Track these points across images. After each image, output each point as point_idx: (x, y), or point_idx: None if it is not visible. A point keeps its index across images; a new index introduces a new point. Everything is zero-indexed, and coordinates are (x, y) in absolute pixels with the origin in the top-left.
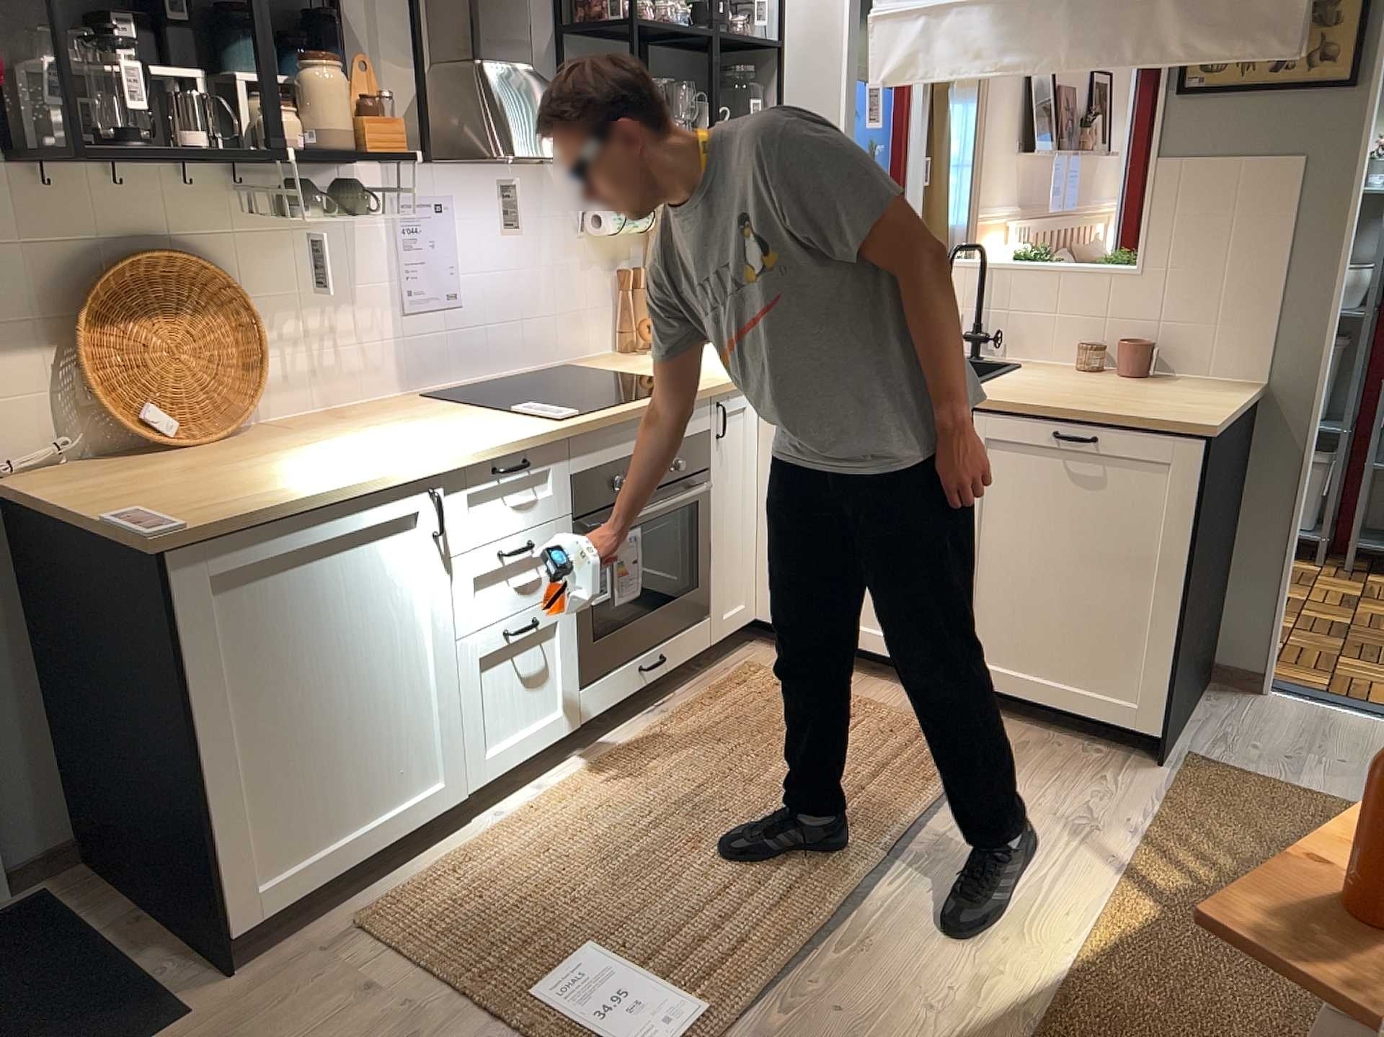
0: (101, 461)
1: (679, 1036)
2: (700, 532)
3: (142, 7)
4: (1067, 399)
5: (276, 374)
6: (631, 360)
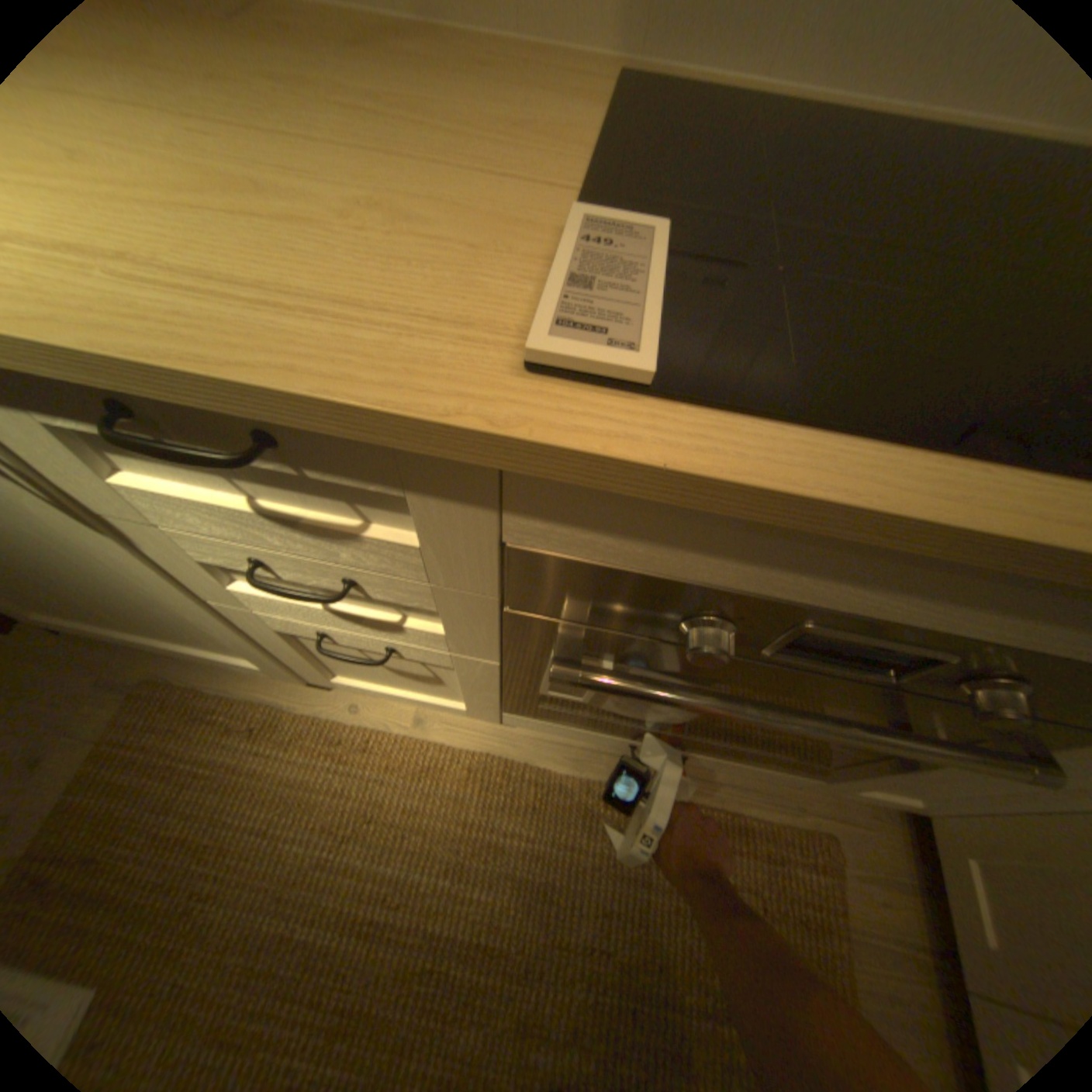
0: None
1: None
2: None
3: None
4: None
5: None
6: None
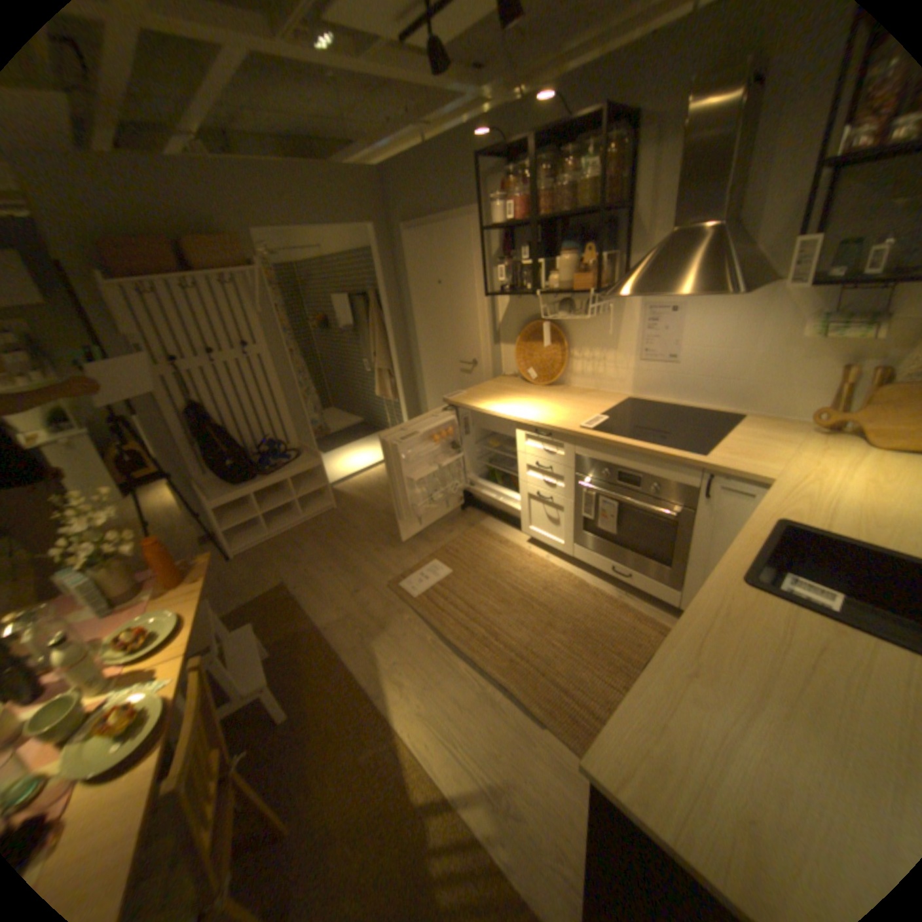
0: (520, 379)
1: (407, 591)
2: (677, 540)
3: (551, 233)
4: (729, 662)
5: (577, 369)
6: (795, 432)
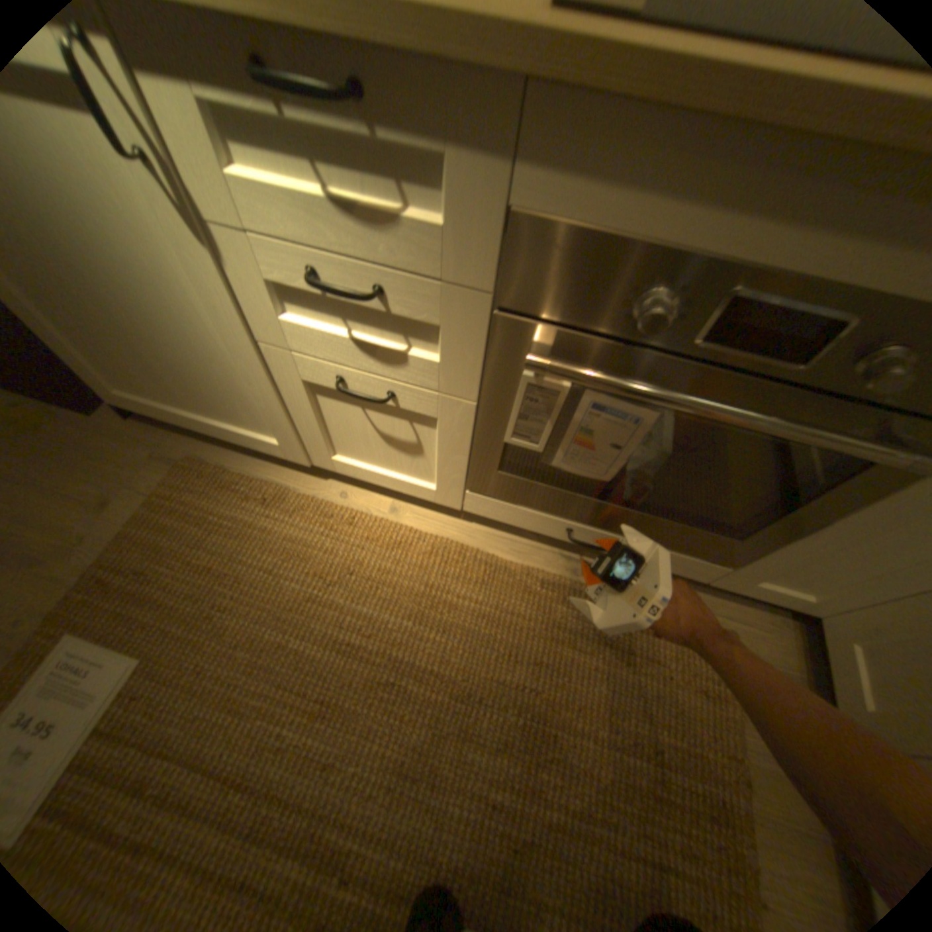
0: None
1: None
2: (825, 494)
3: None
4: None
5: None
6: None
